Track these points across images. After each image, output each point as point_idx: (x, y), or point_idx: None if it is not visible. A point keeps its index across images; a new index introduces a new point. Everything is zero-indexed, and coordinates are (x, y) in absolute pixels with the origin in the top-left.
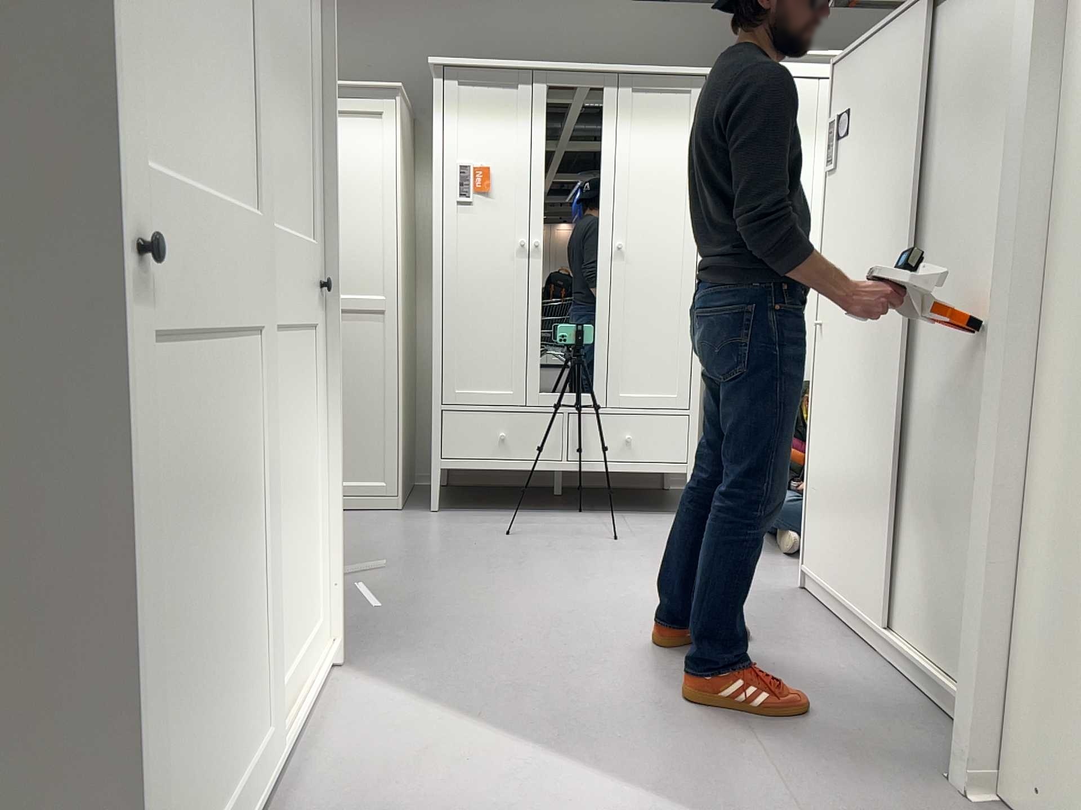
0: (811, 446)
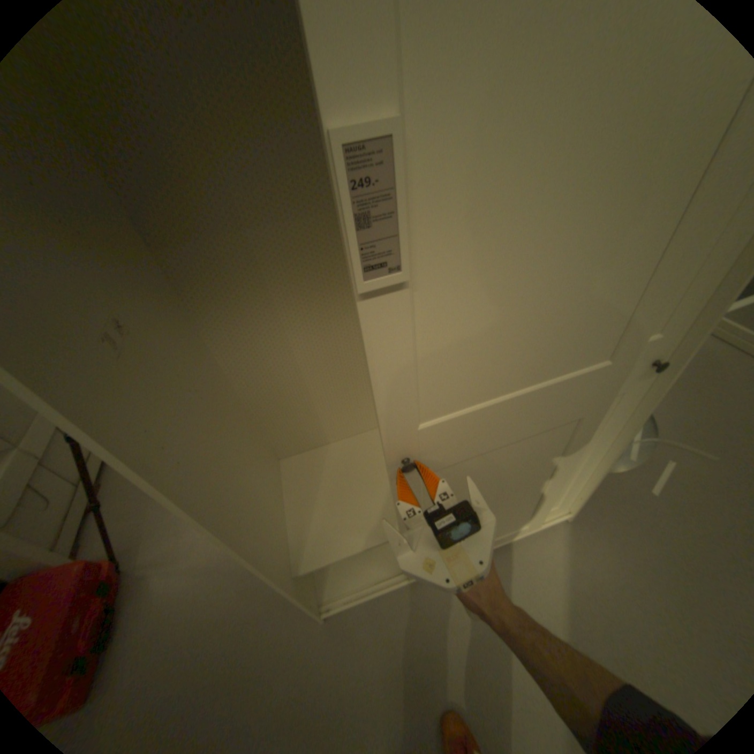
0: None
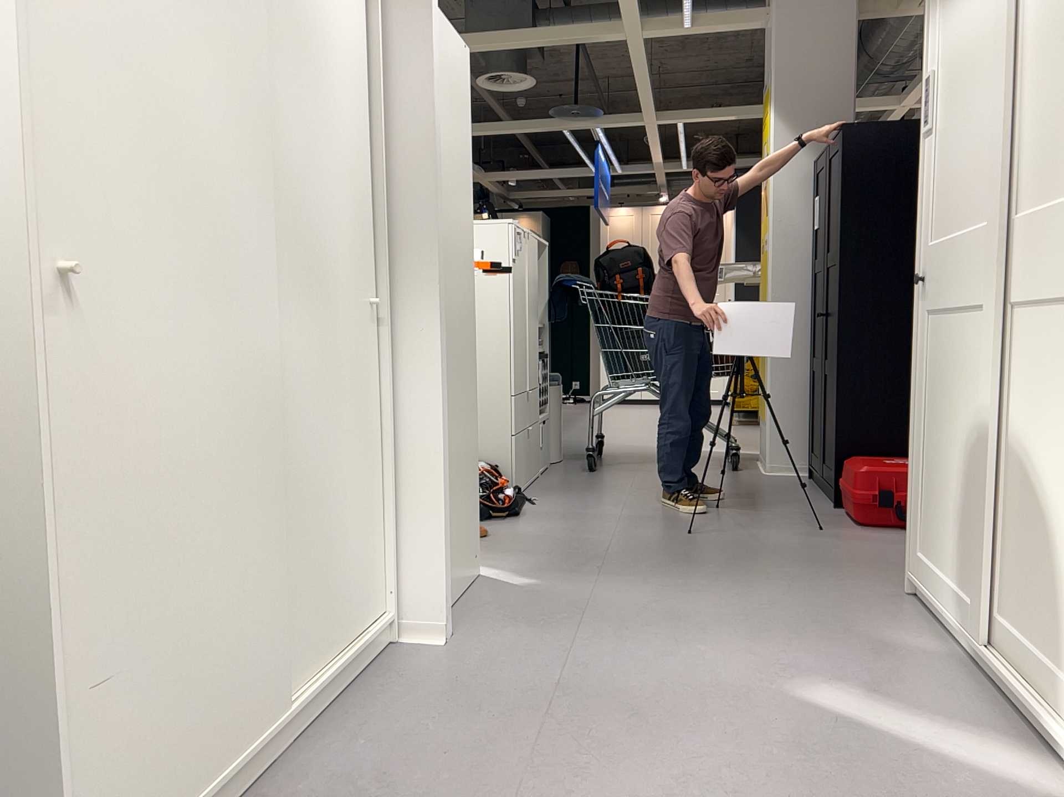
0: (66, 593)
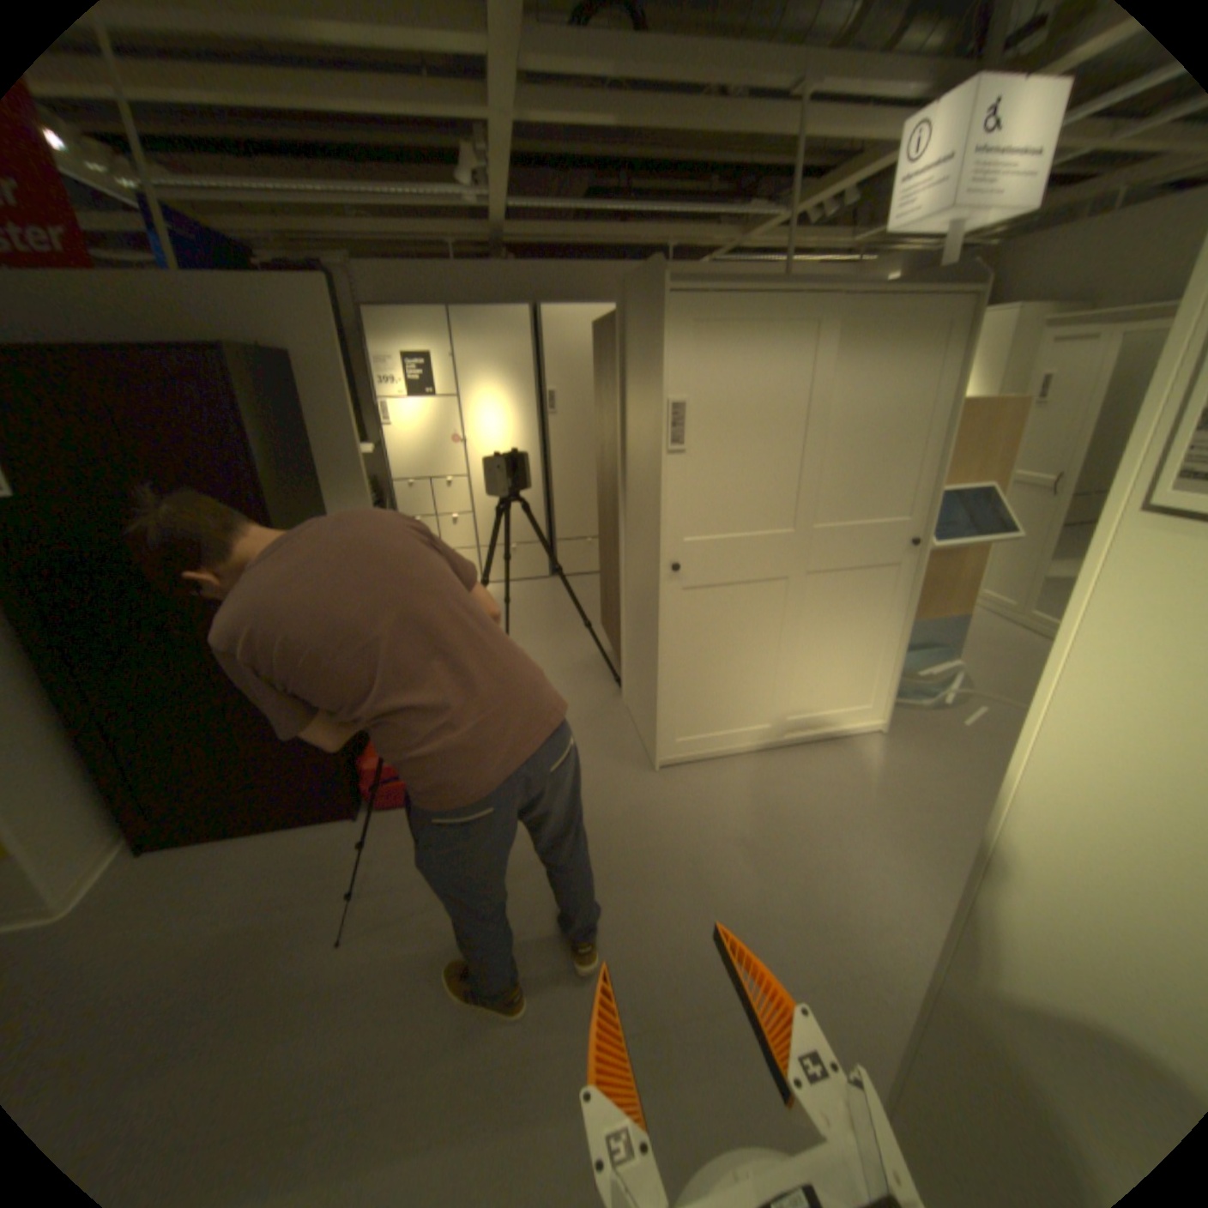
0: None
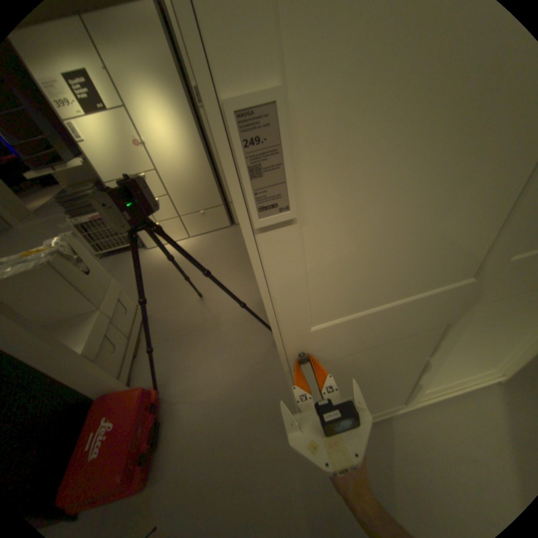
0: None
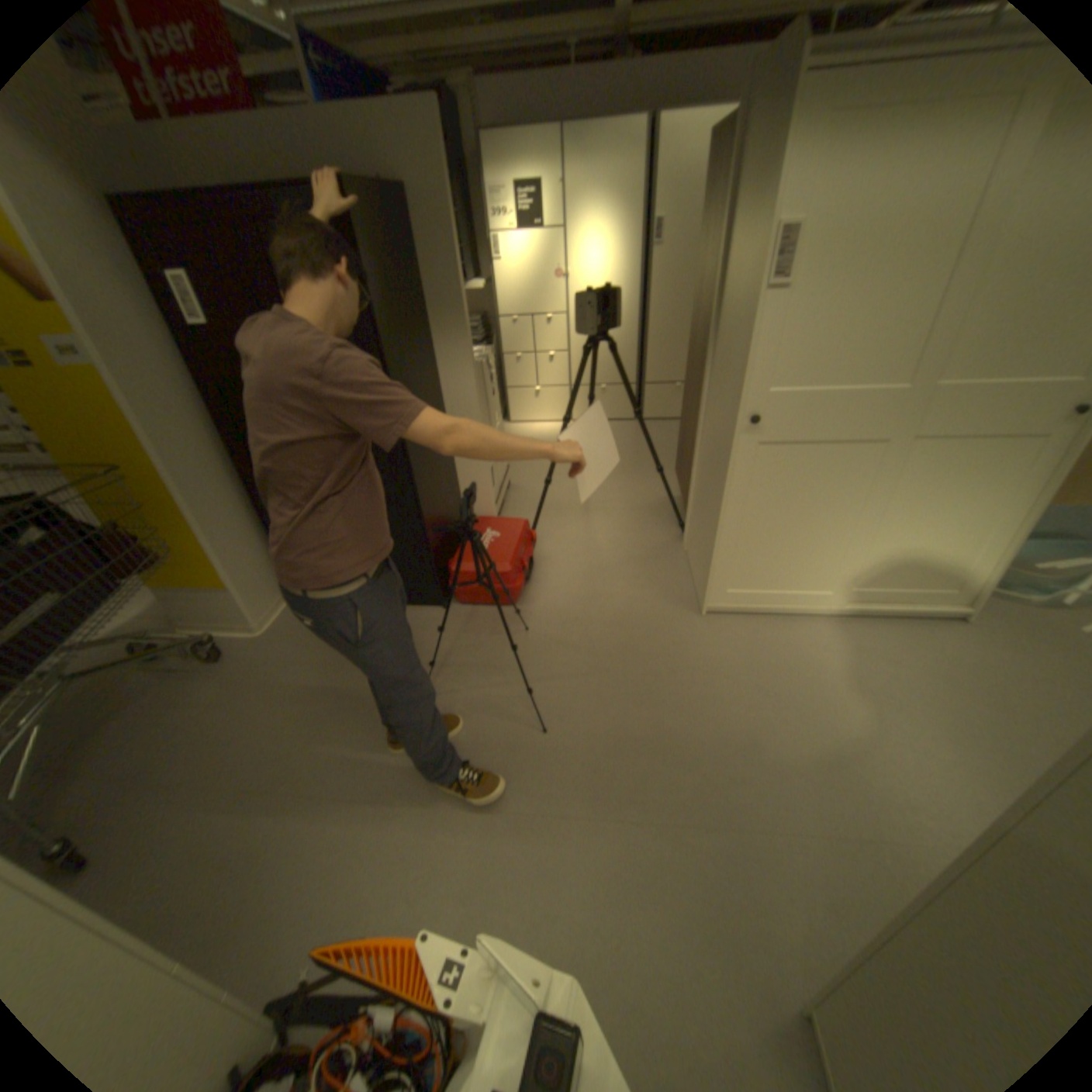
0: None
